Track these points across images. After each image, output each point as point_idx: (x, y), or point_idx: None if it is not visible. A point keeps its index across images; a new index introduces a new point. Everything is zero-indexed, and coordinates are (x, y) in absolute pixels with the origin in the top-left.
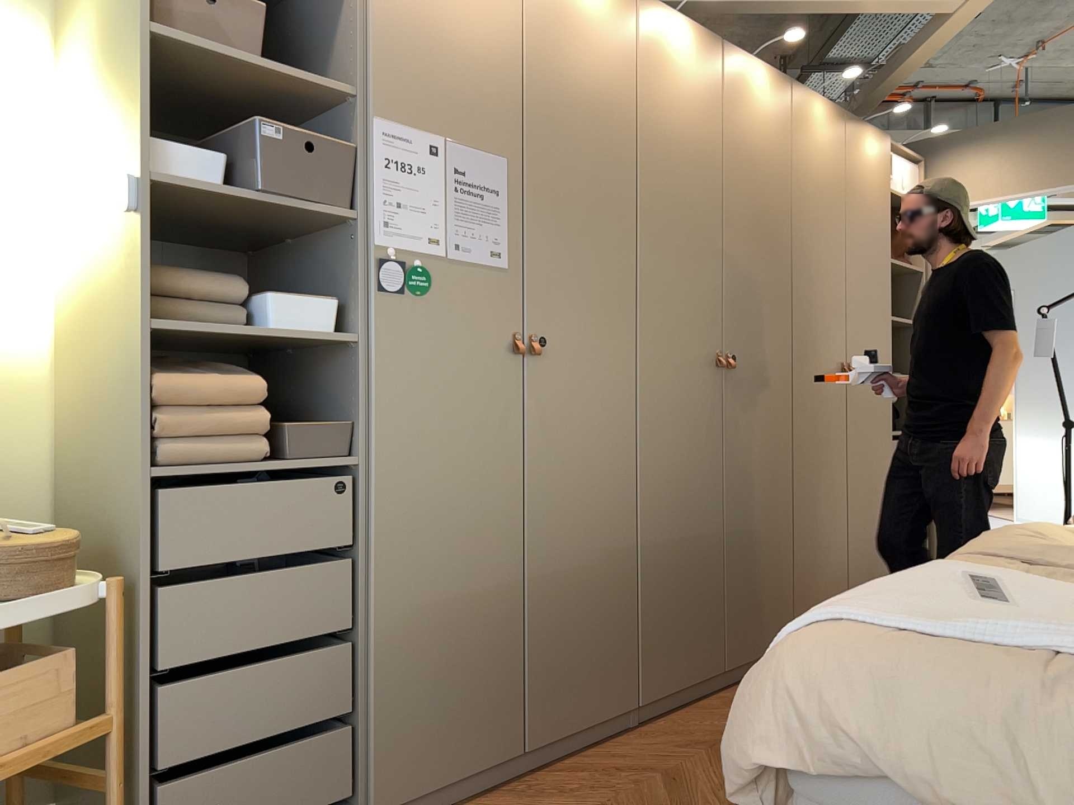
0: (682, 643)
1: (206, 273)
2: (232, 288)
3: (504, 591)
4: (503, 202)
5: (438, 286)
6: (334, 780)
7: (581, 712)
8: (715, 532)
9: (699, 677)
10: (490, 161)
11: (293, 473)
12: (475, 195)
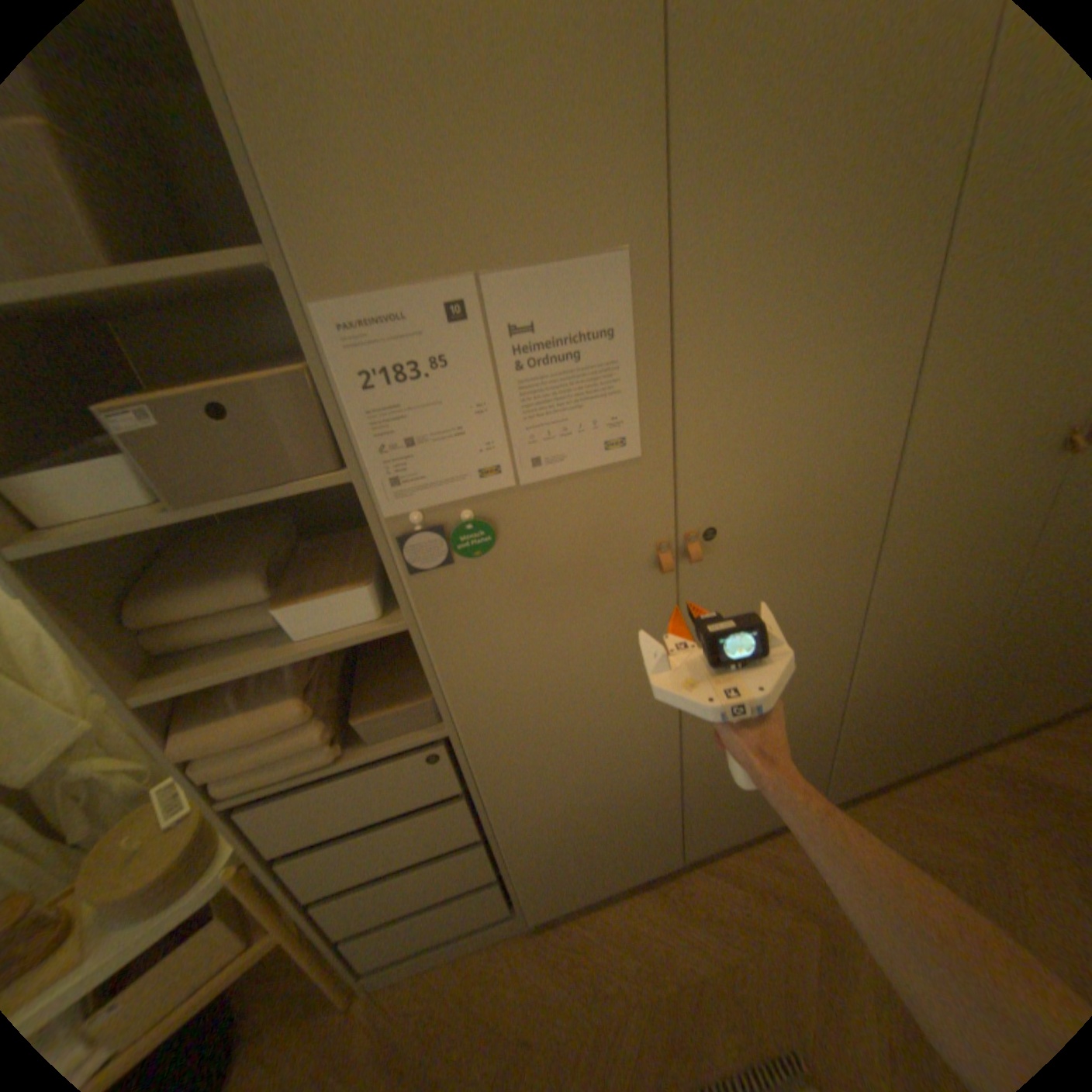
0: (891, 756)
1: (213, 581)
2: (246, 594)
3: (652, 780)
4: (621, 348)
5: (511, 531)
6: (492, 911)
7: (748, 829)
8: (974, 653)
9: (908, 774)
10: (582, 279)
11: (374, 763)
12: (558, 361)
